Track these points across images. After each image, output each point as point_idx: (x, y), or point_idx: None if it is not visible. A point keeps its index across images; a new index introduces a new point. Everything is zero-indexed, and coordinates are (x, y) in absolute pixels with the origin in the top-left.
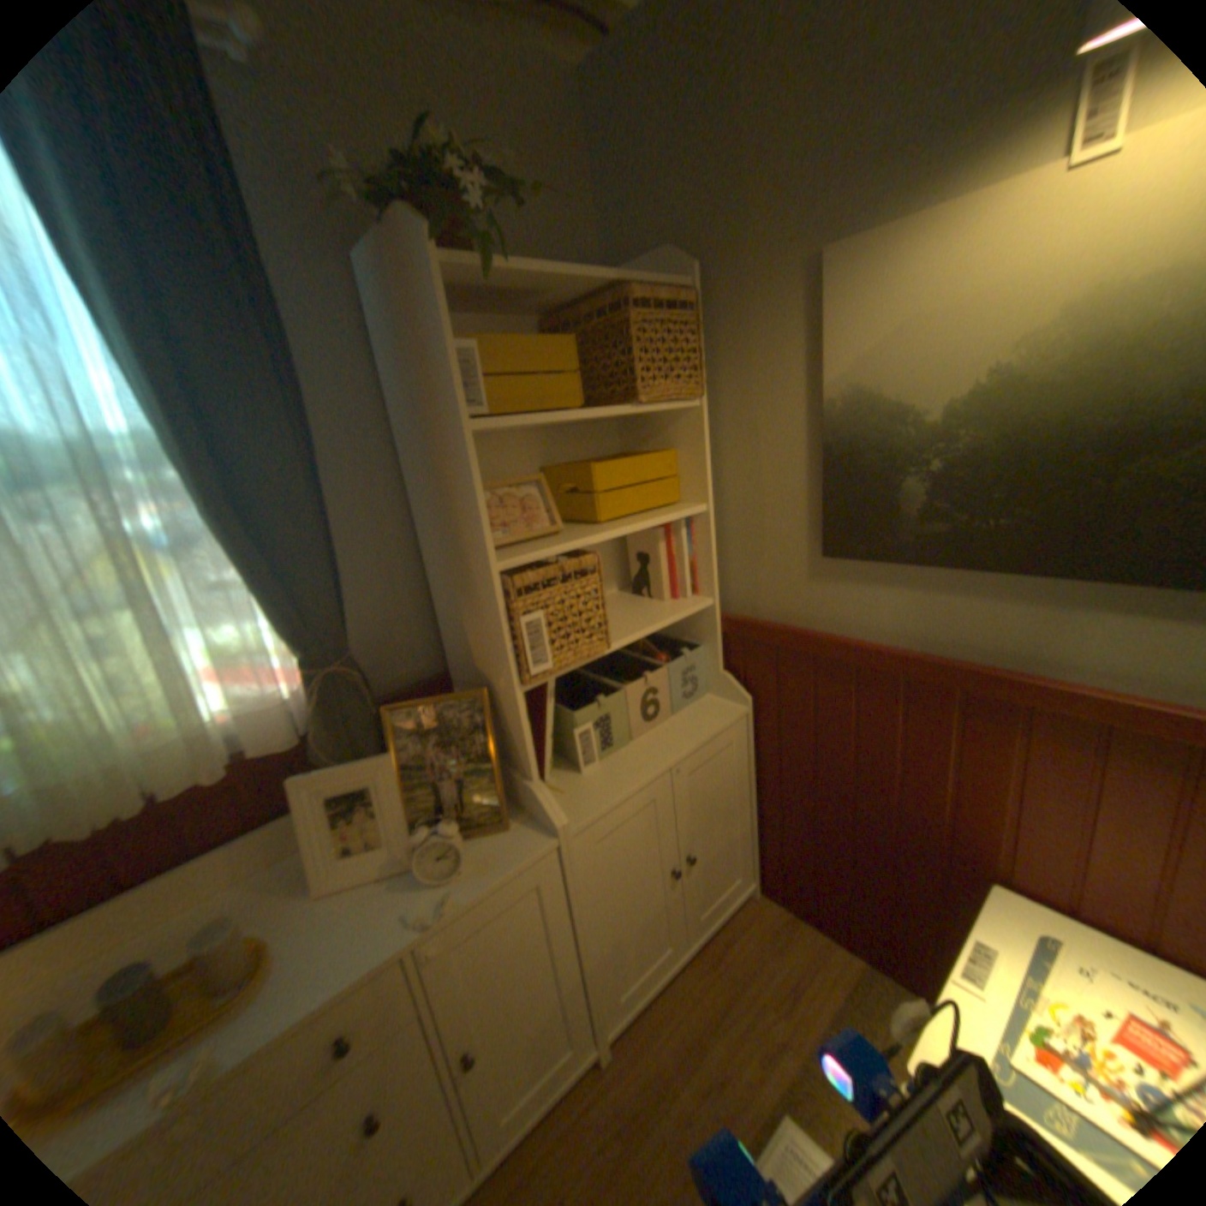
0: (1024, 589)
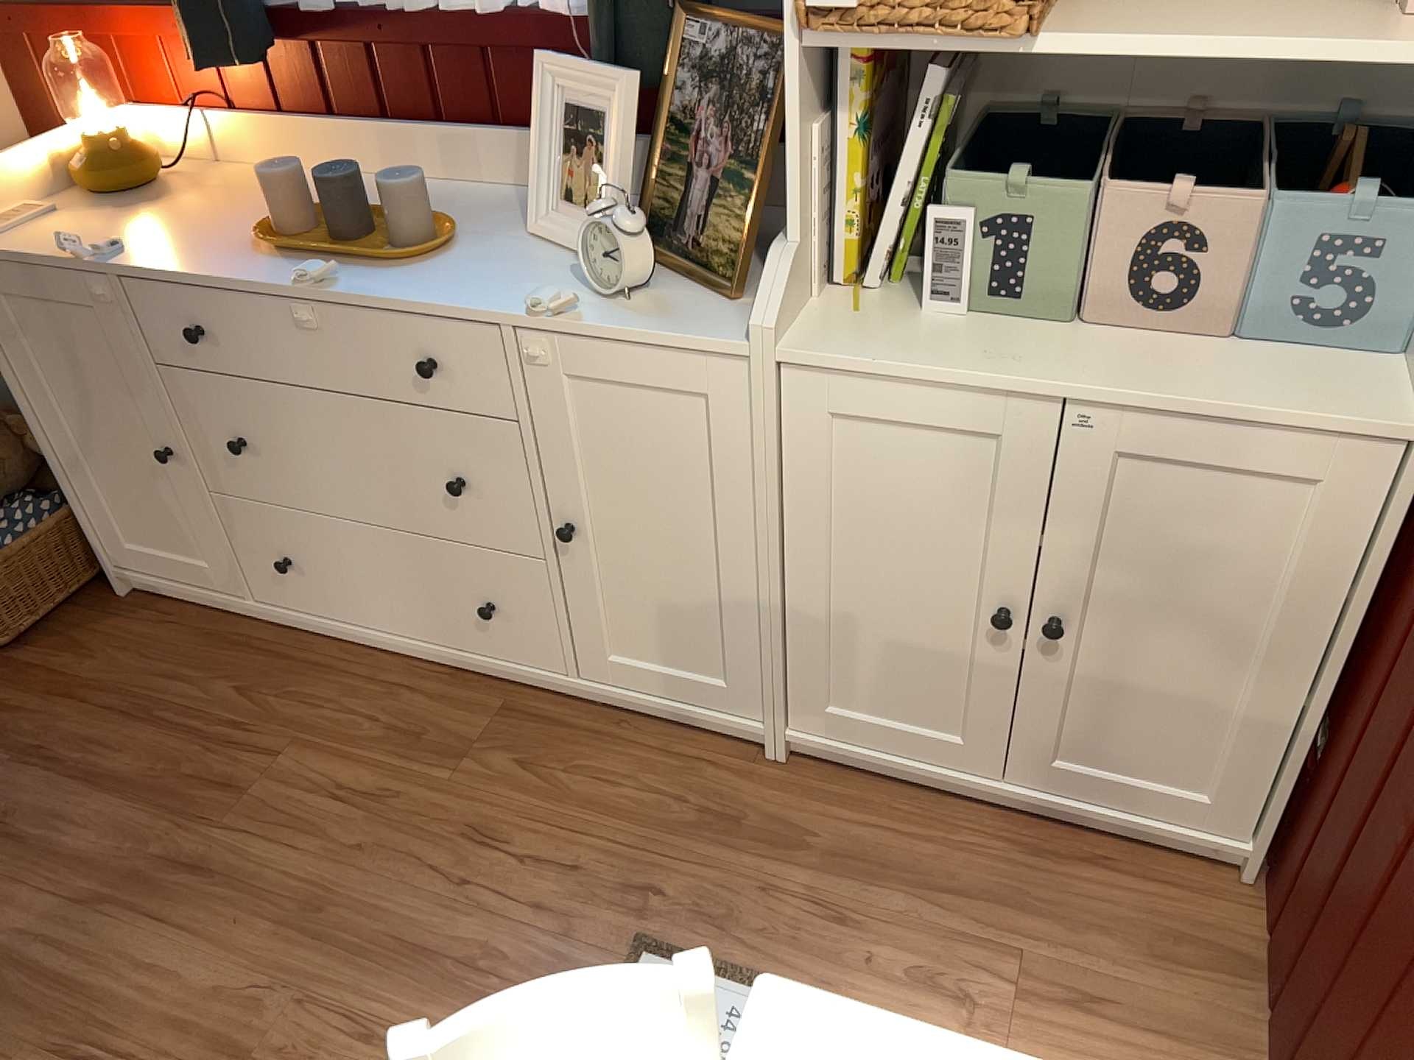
0: None
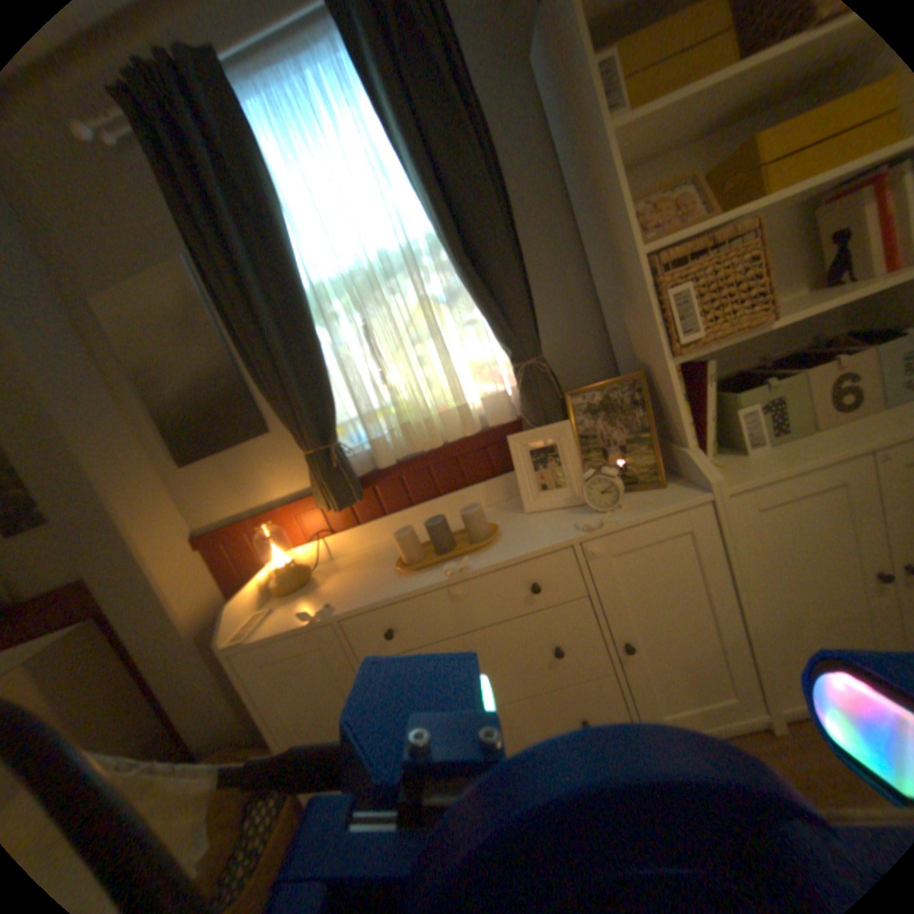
0: None
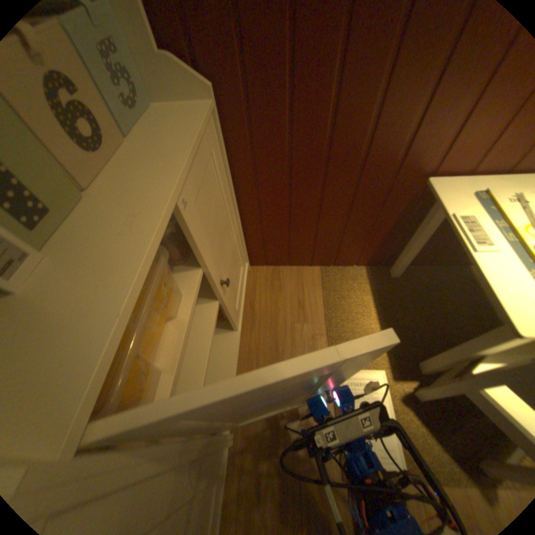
0: None
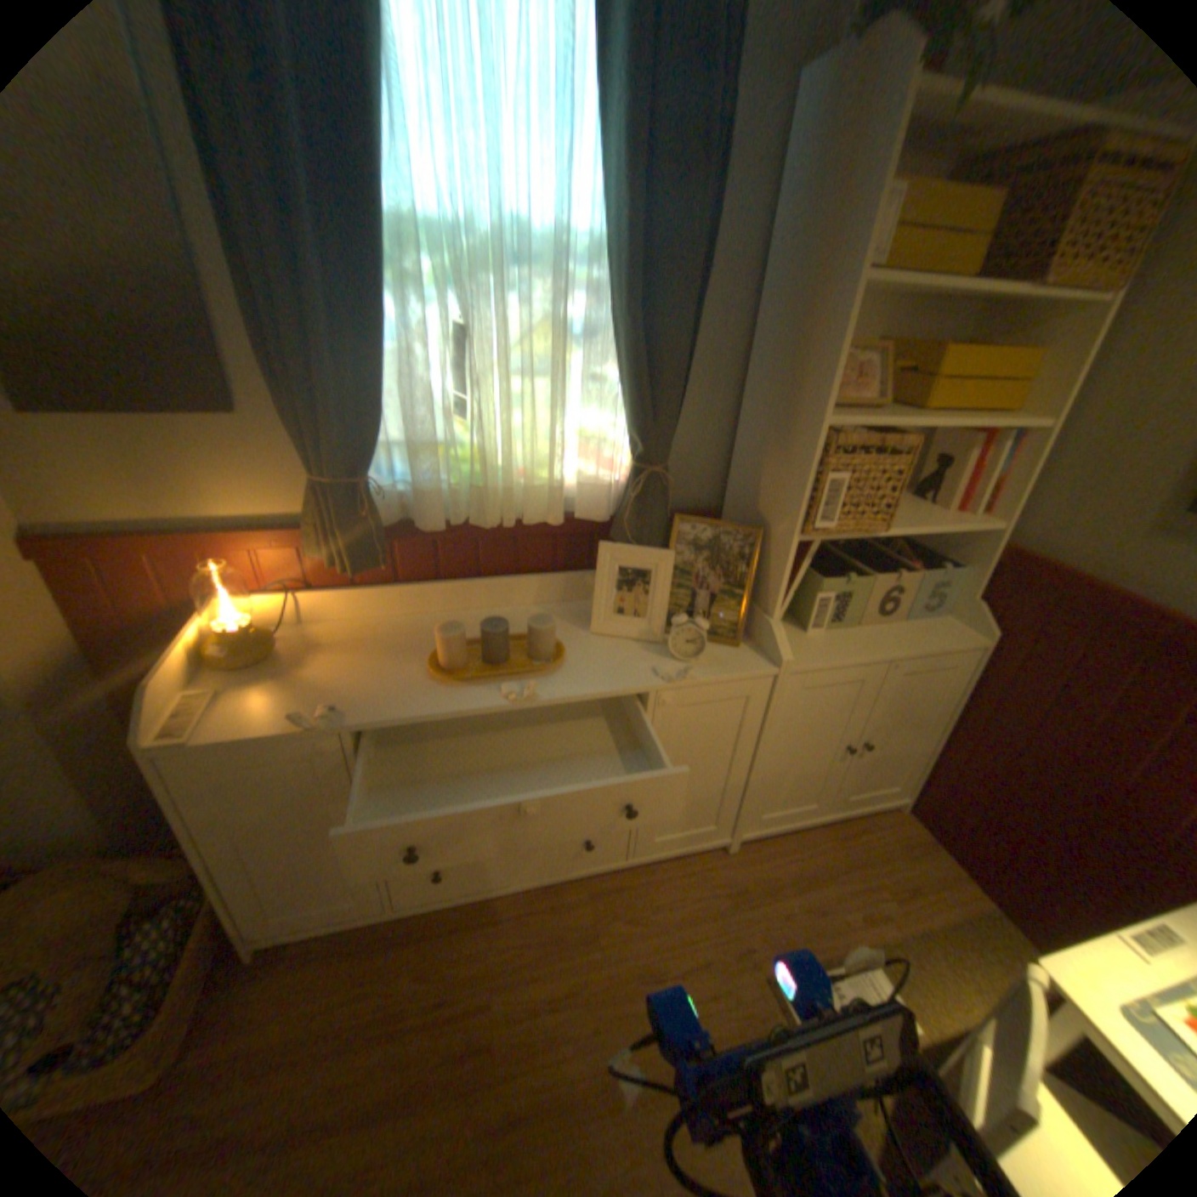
0: None
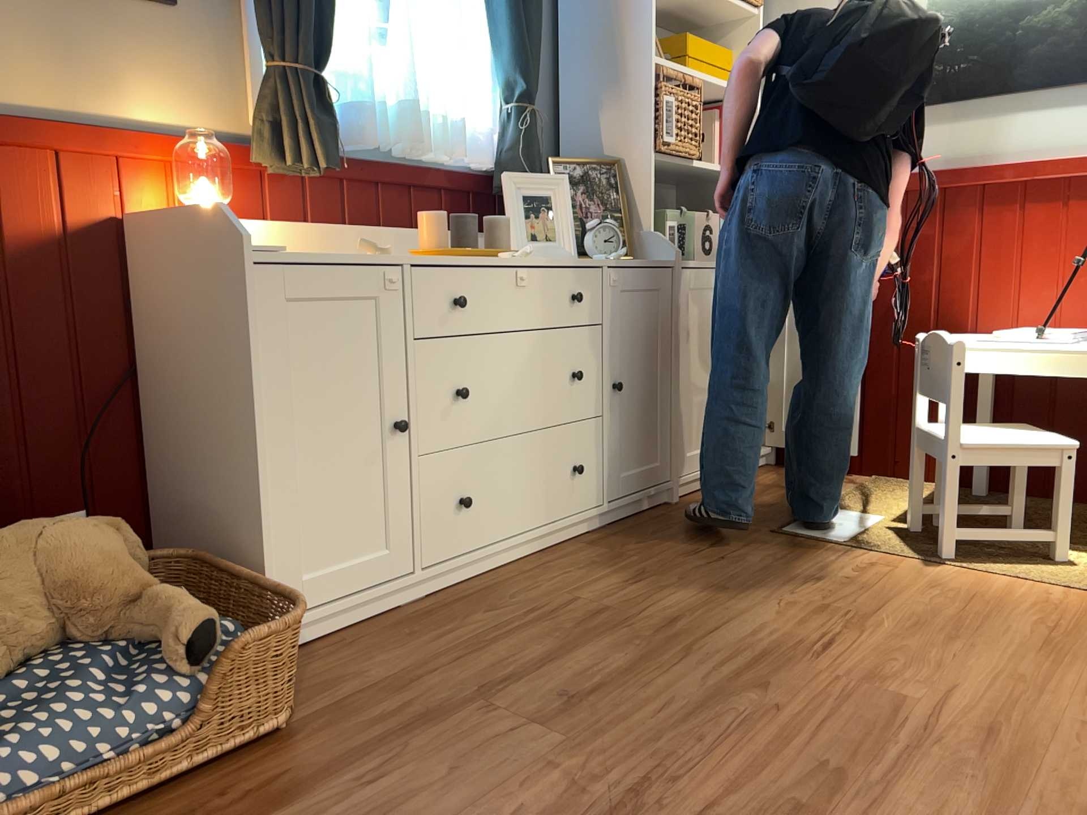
0: (971, 112)
